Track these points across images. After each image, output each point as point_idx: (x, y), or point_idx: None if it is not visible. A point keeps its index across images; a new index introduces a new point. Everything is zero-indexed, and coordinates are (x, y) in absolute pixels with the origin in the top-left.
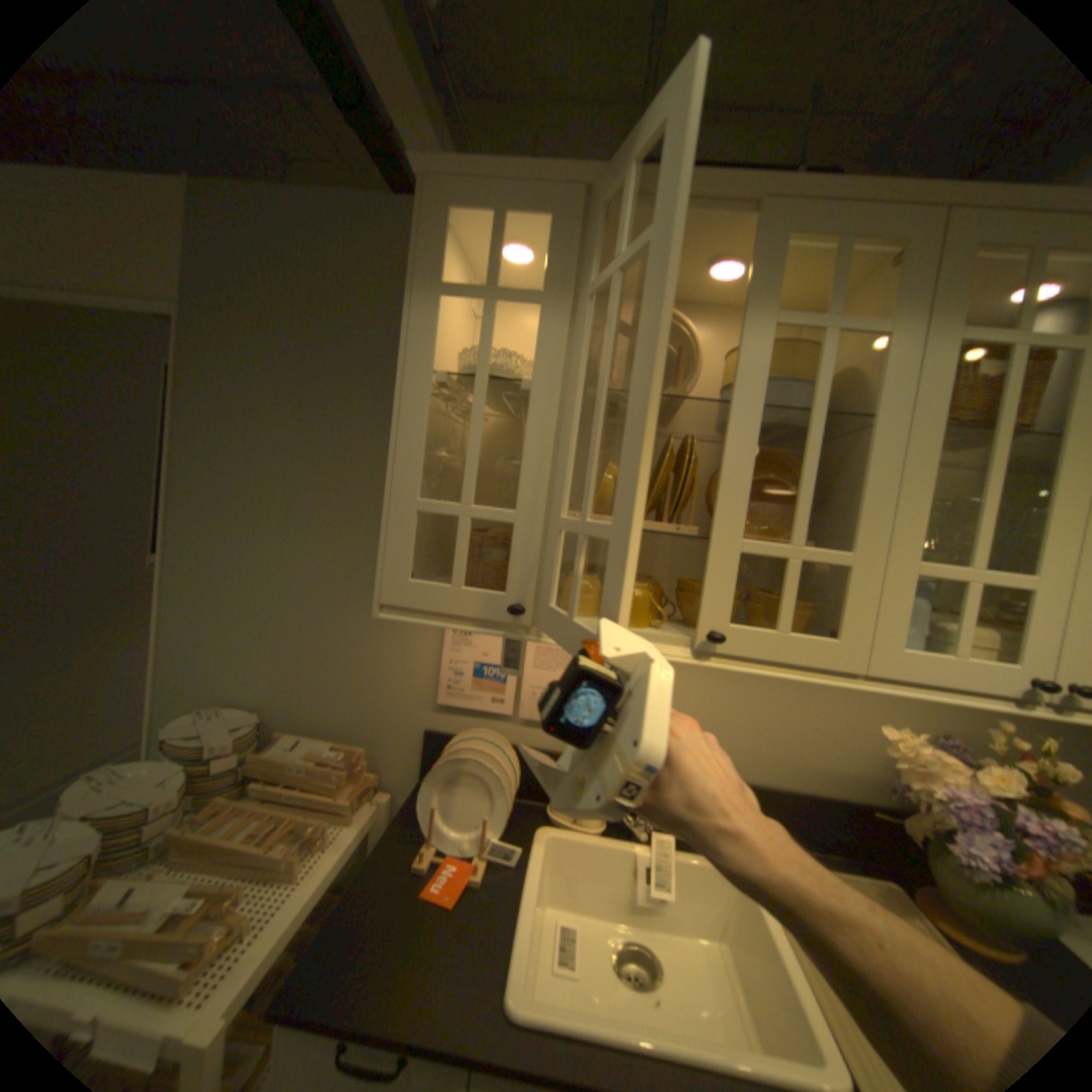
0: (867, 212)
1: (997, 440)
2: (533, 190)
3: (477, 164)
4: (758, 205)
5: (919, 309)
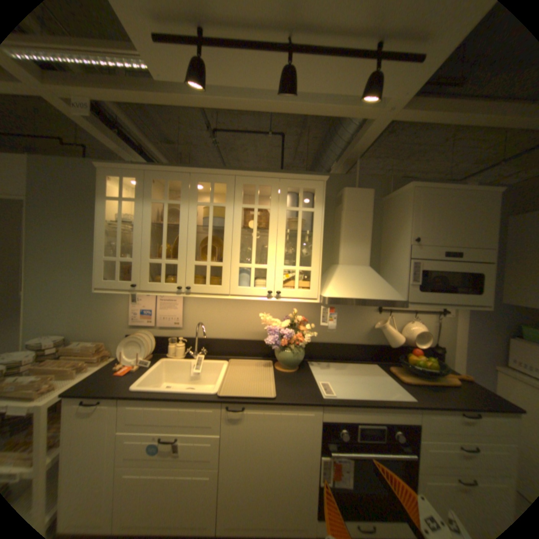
0: (216, 177)
1: (253, 232)
2: (130, 172)
3: (113, 166)
4: (189, 176)
5: (231, 201)
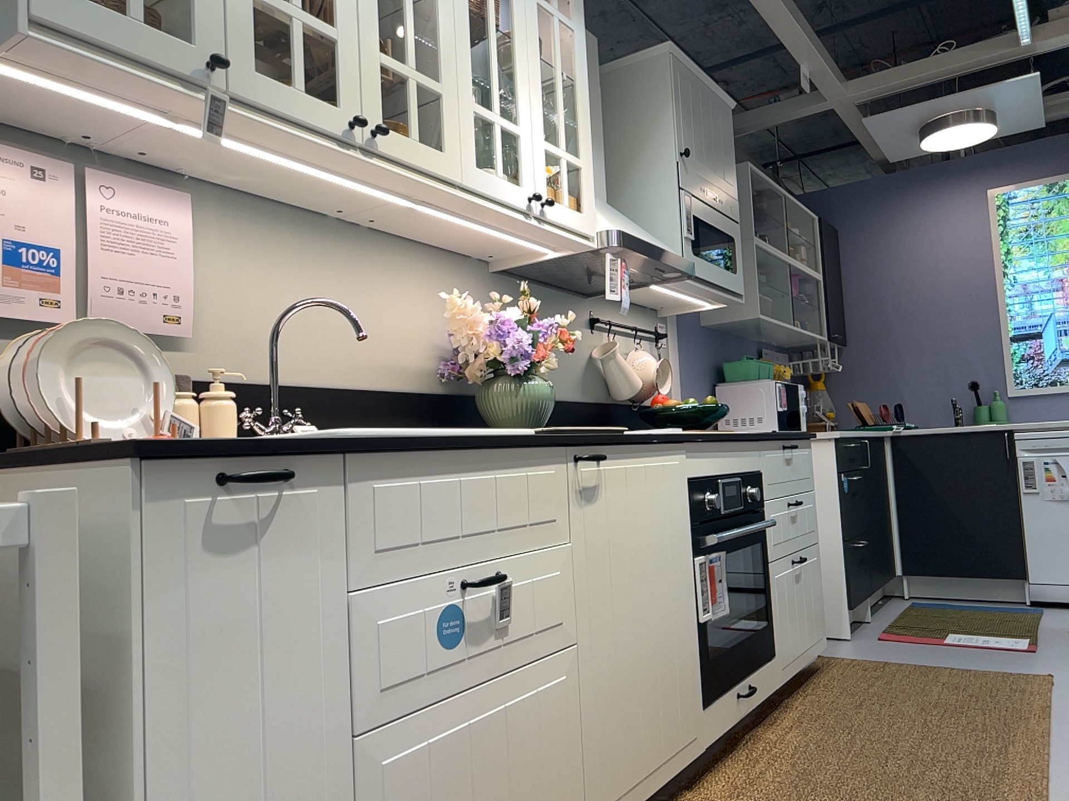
0: None
1: (490, 28)
2: None
3: None
4: None
5: None
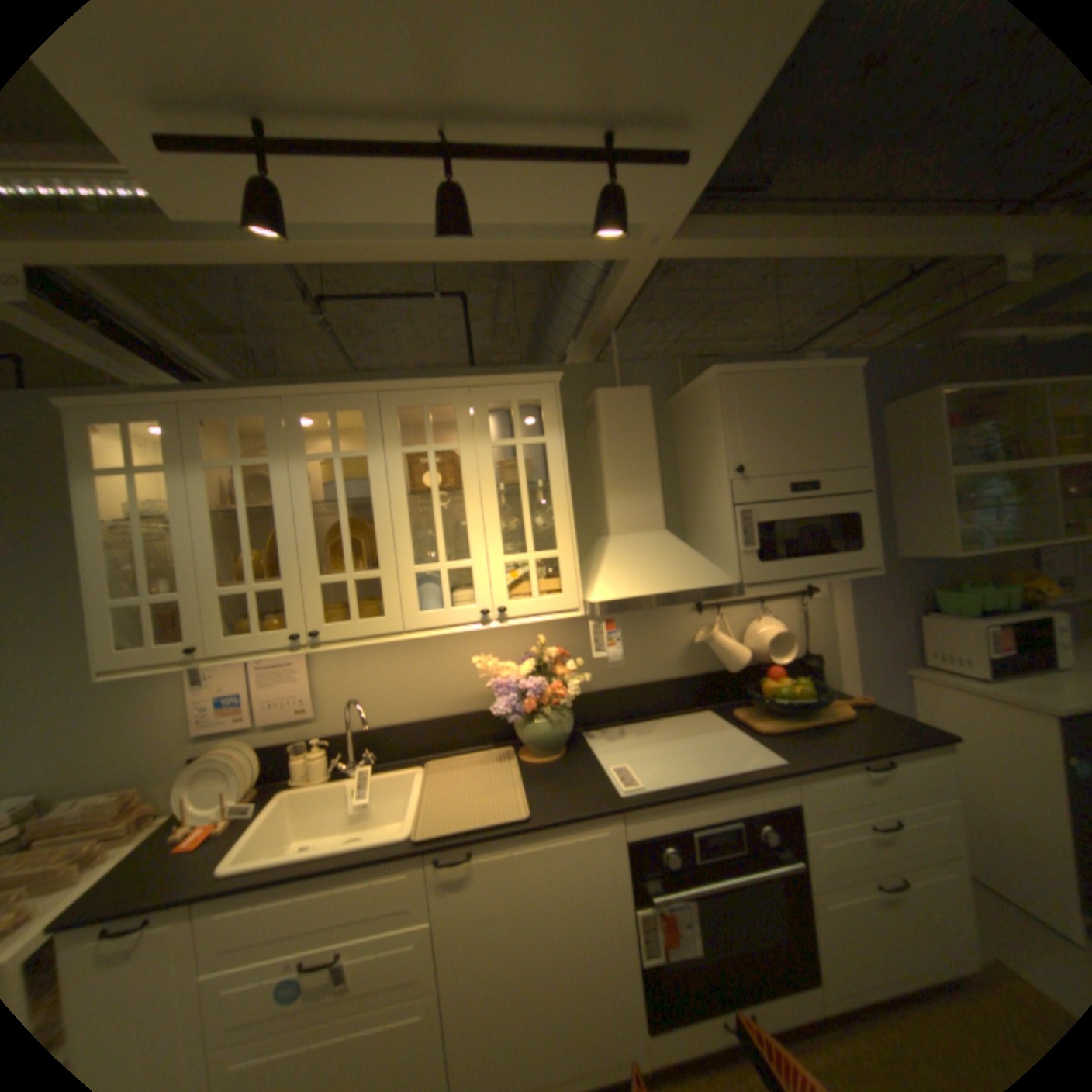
0: (339, 401)
1: (434, 499)
2: (145, 411)
3: (103, 402)
4: (281, 404)
5: (378, 444)
